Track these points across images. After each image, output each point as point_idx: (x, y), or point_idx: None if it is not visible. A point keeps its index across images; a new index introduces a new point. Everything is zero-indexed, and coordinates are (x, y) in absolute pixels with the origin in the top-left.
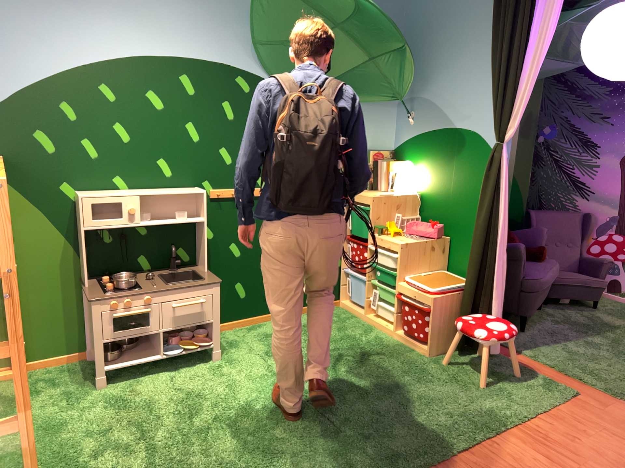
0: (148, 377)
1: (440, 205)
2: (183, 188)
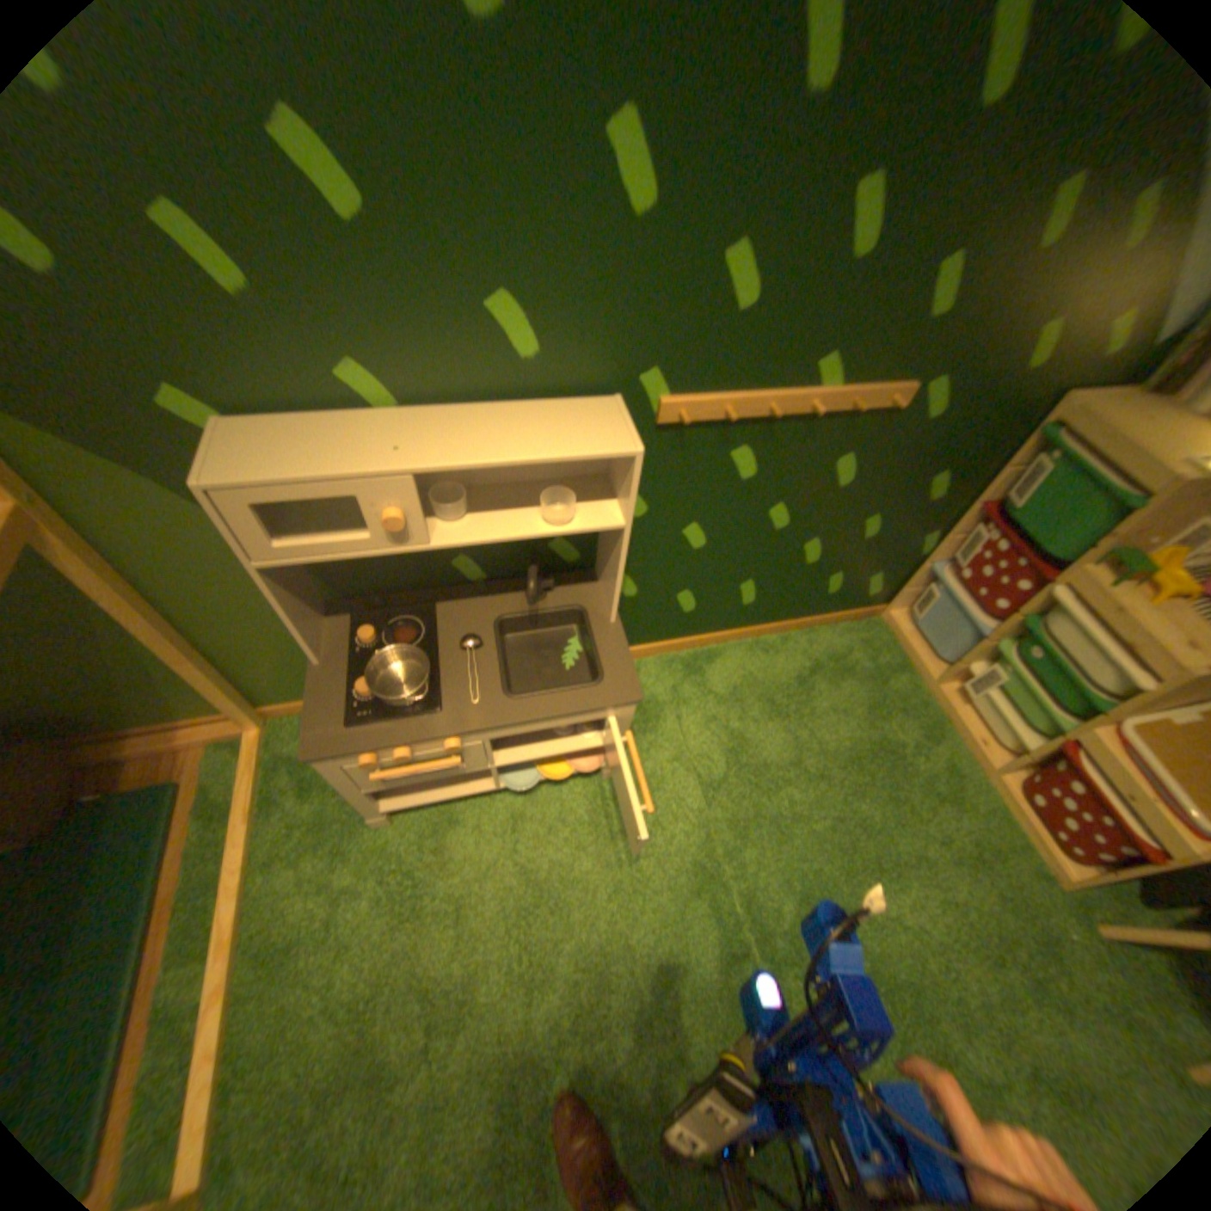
0: (464, 816)
1: None
2: (571, 397)
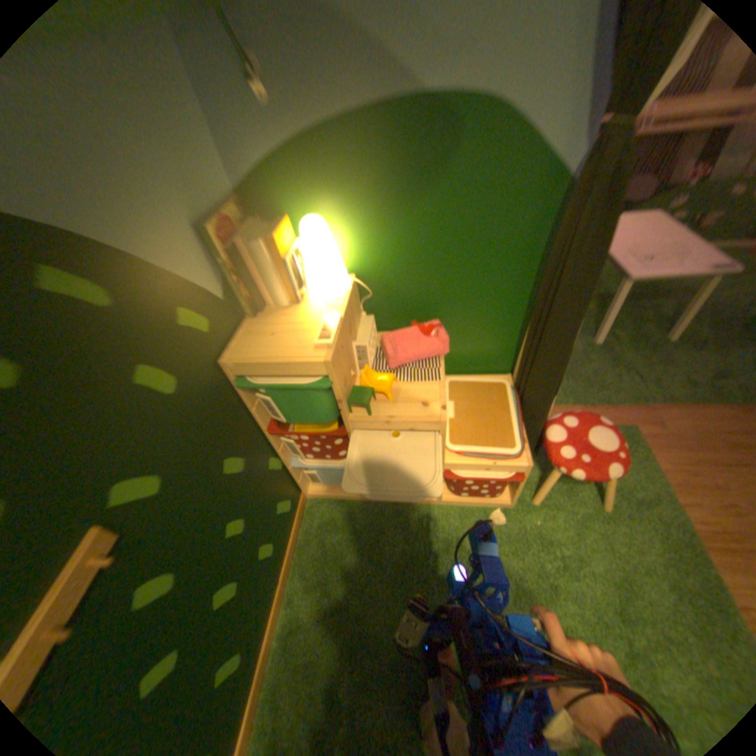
0: None
1: (417, 283)
2: None
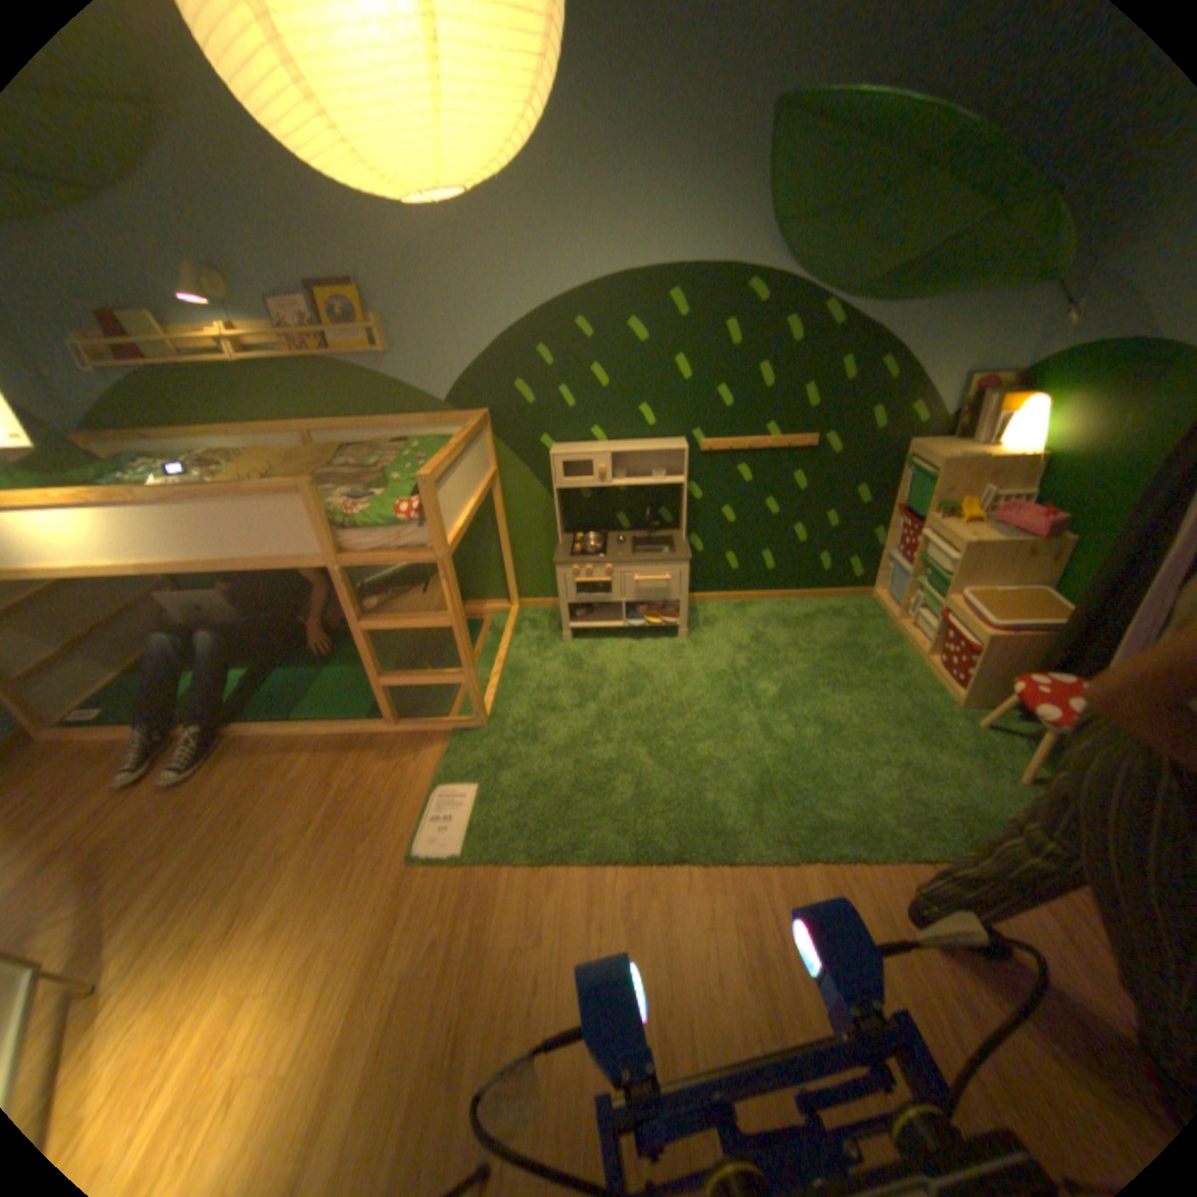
0: (605, 644)
1: (1084, 482)
2: (664, 440)
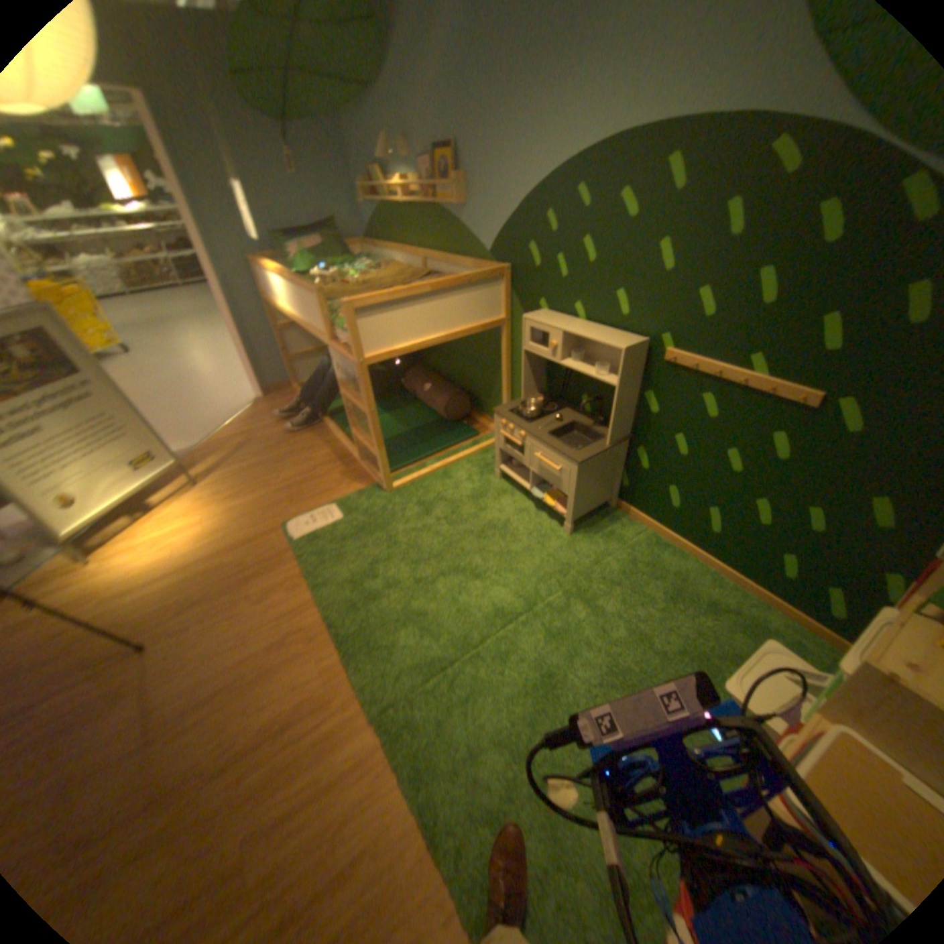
0: (515, 497)
1: None
2: (632, 335)
